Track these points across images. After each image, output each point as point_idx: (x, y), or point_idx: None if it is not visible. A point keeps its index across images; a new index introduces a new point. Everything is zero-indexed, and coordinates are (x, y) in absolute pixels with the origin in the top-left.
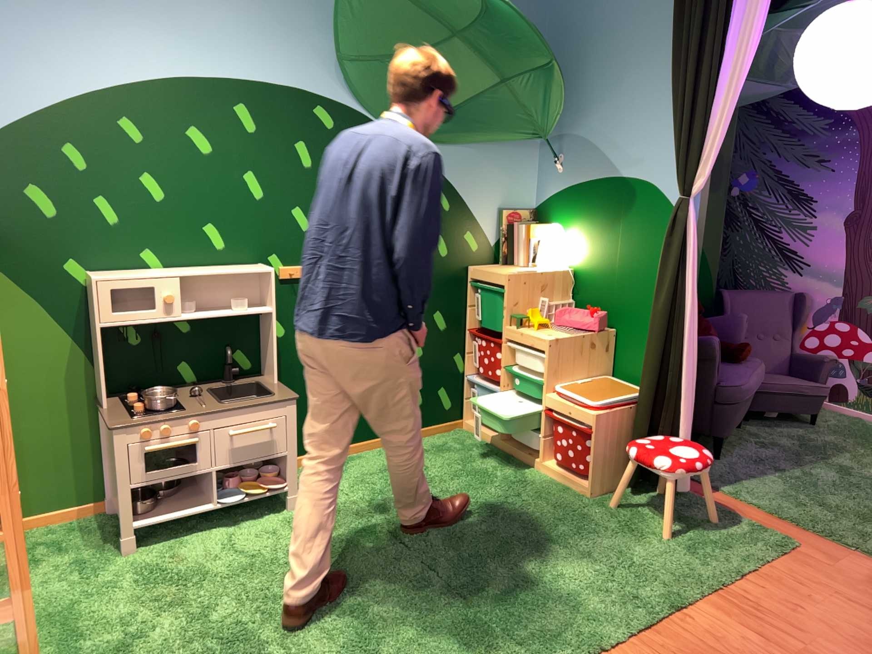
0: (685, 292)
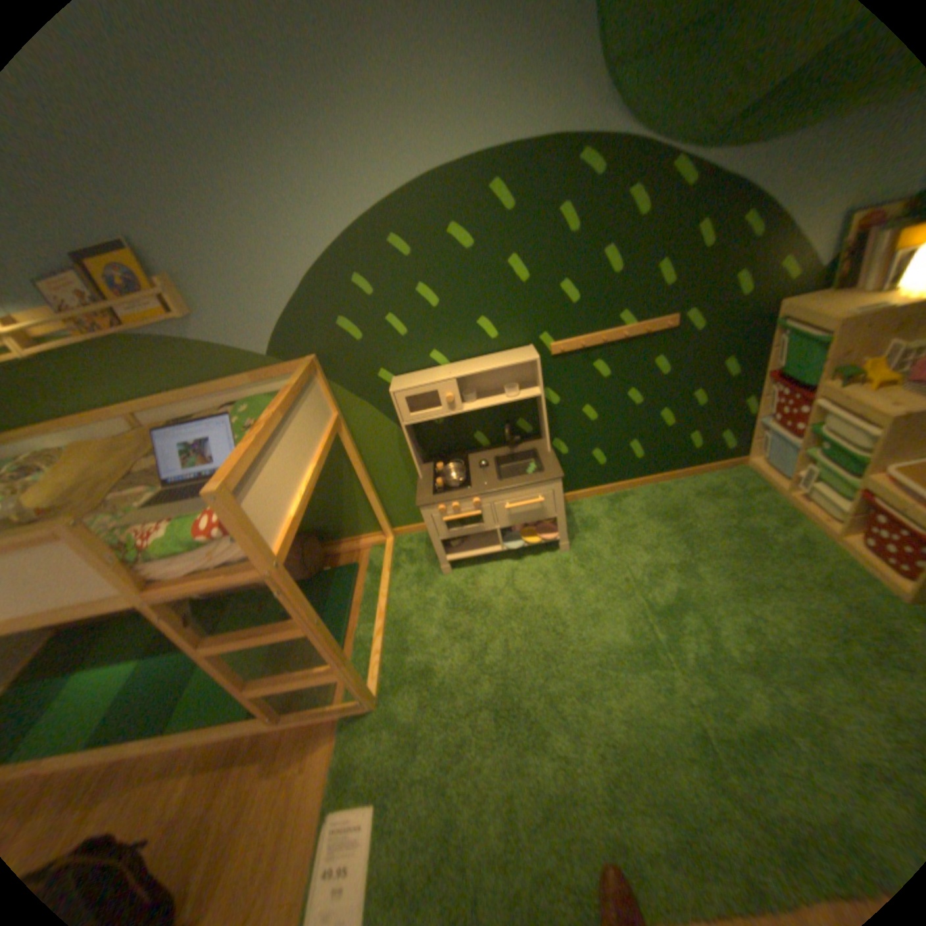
0: None
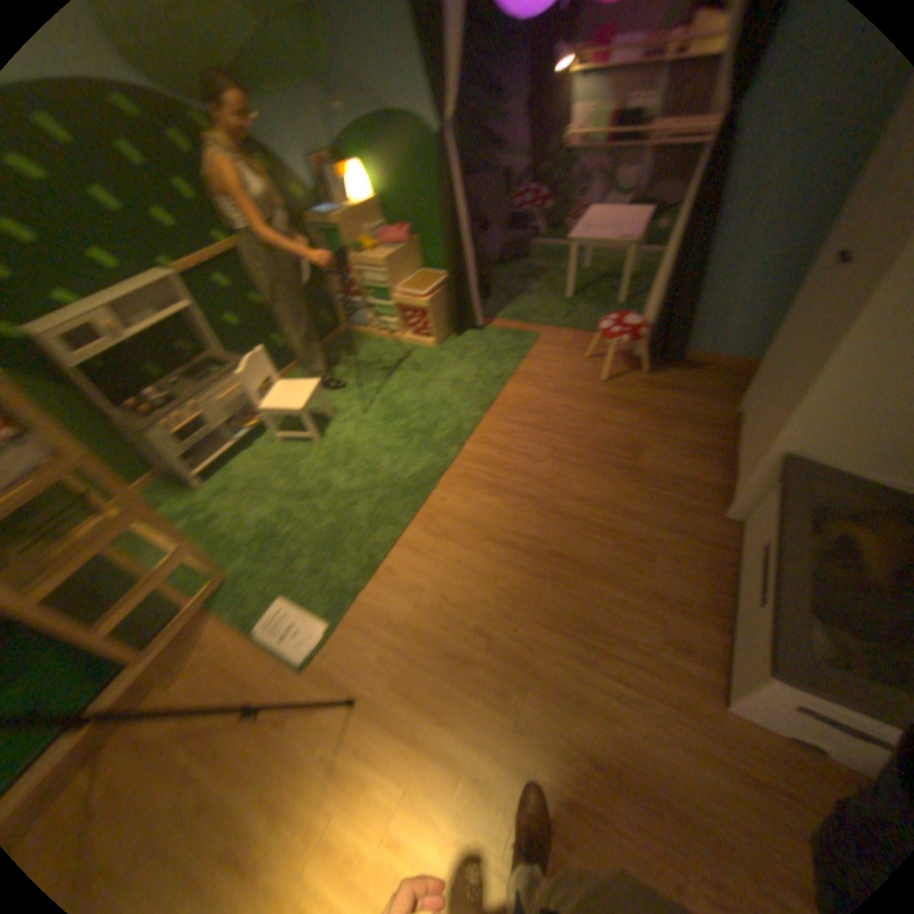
0: (460, 202)
